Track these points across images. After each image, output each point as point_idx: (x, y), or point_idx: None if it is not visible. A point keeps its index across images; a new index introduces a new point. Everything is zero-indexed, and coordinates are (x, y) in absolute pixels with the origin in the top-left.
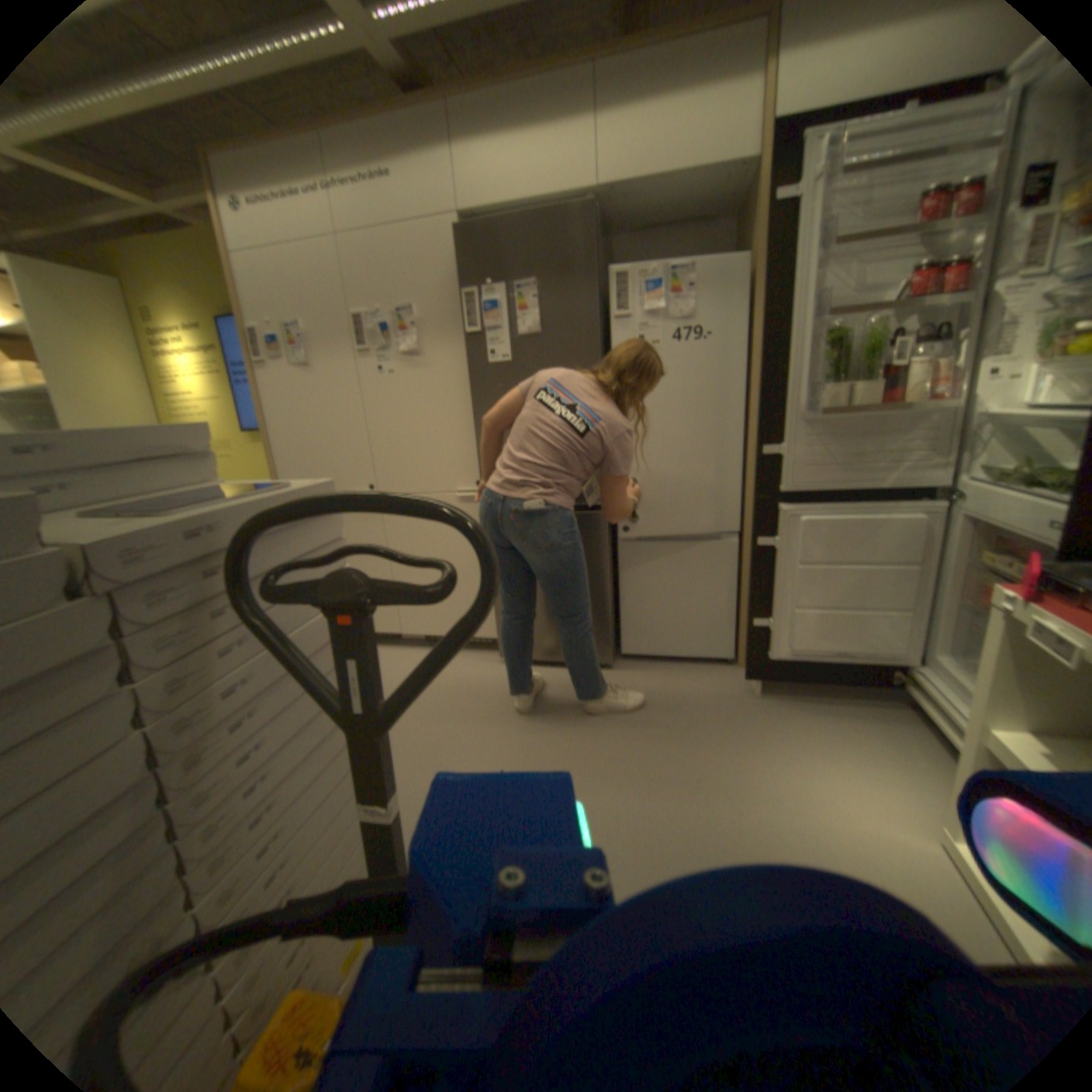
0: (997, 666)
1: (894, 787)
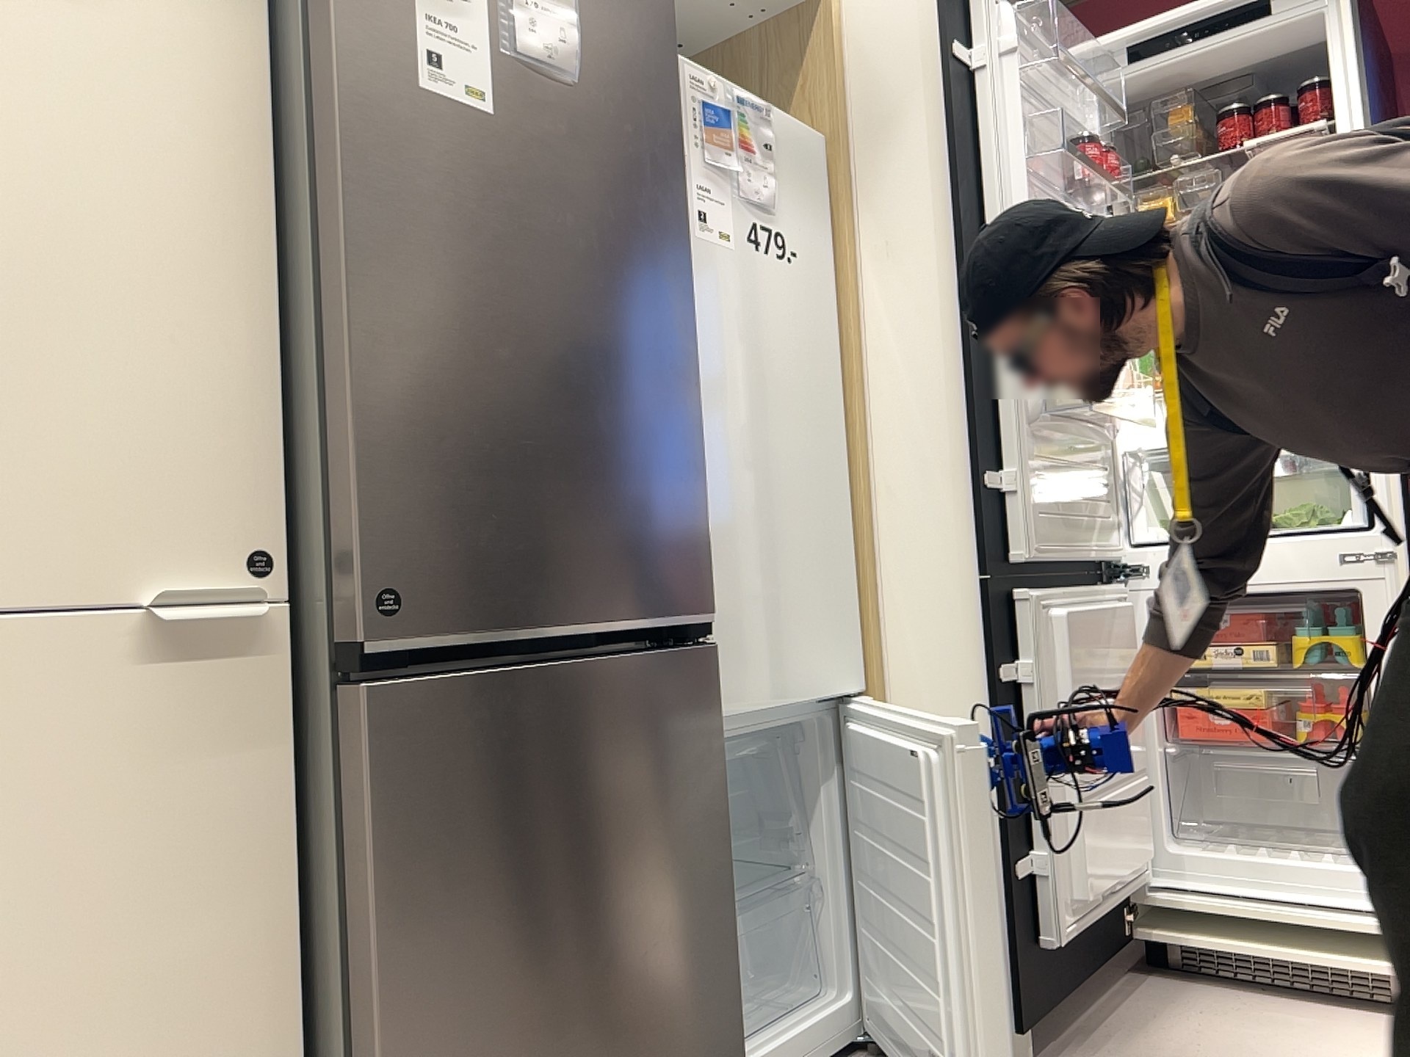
0: None
1: None
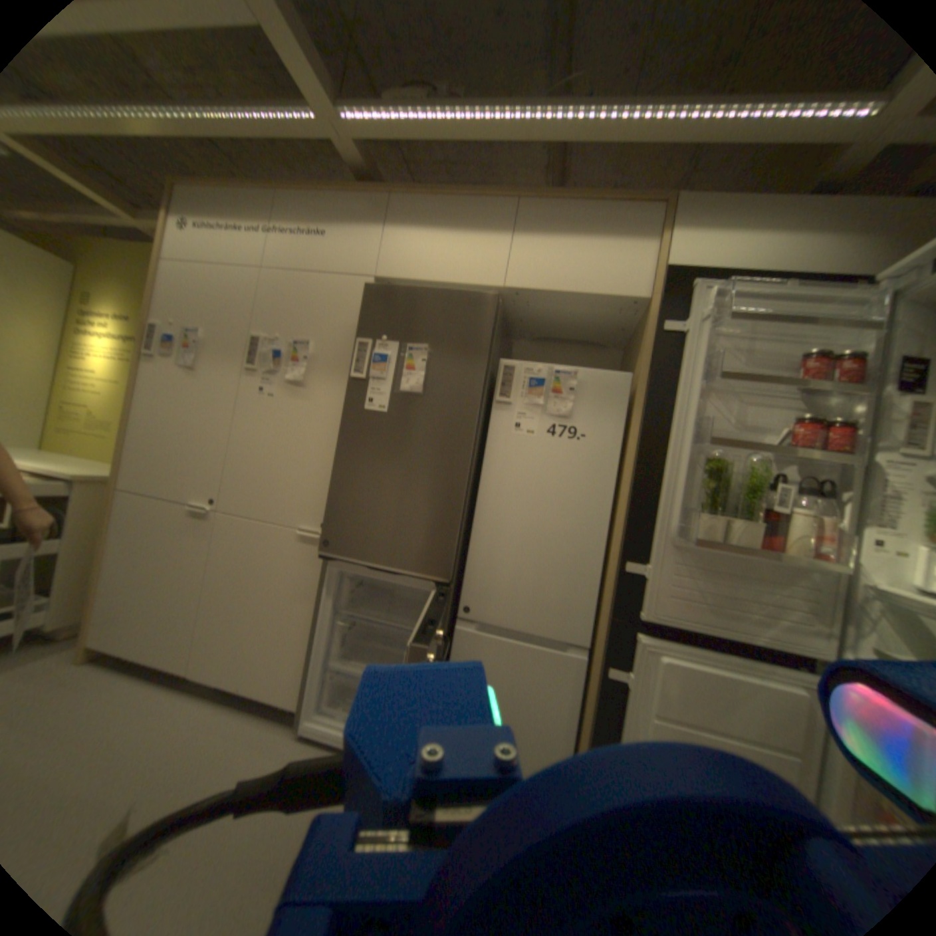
0: None
1: None
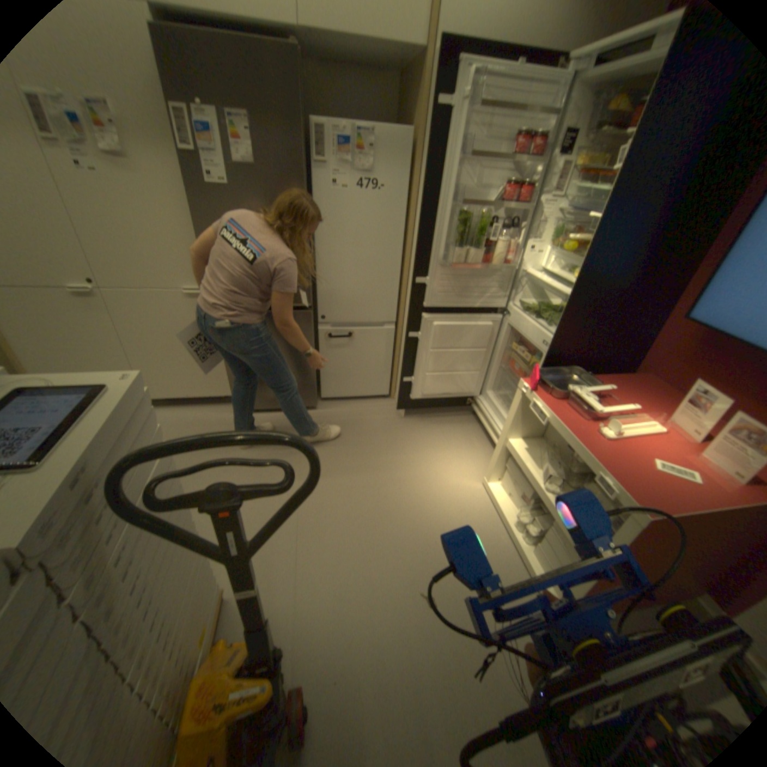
0: (516, 414)
1: (465, 459)
